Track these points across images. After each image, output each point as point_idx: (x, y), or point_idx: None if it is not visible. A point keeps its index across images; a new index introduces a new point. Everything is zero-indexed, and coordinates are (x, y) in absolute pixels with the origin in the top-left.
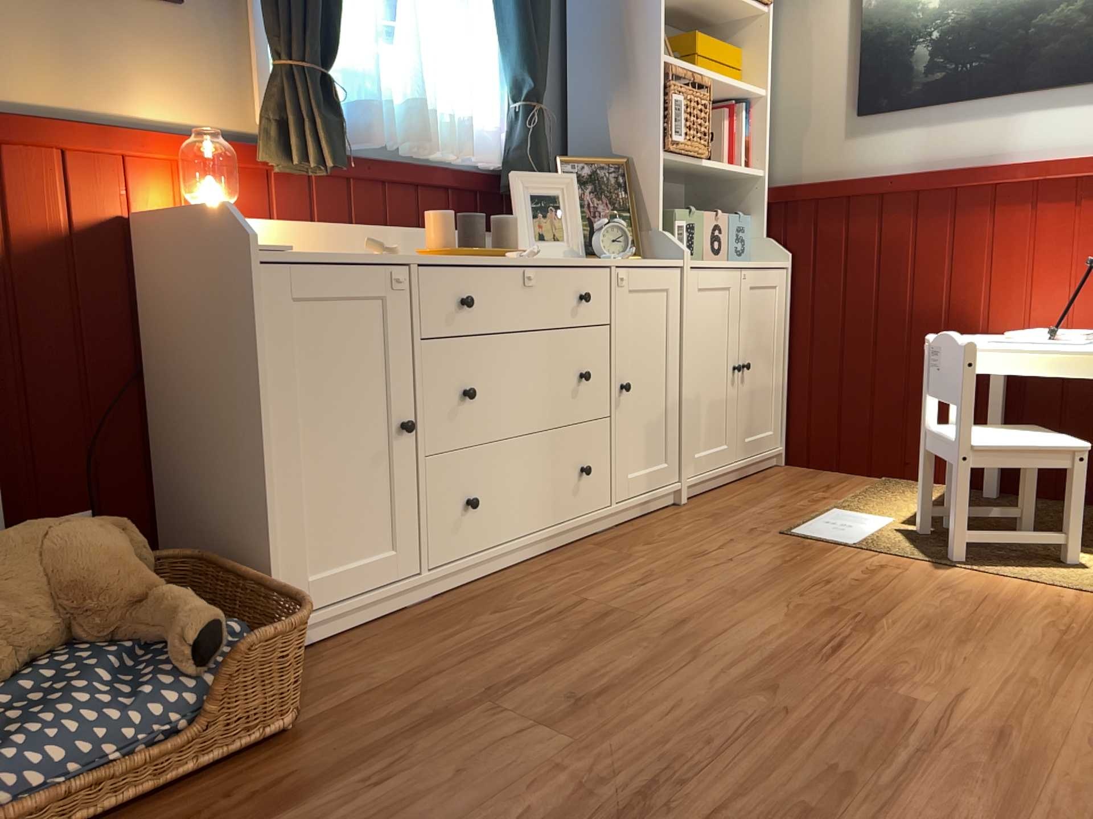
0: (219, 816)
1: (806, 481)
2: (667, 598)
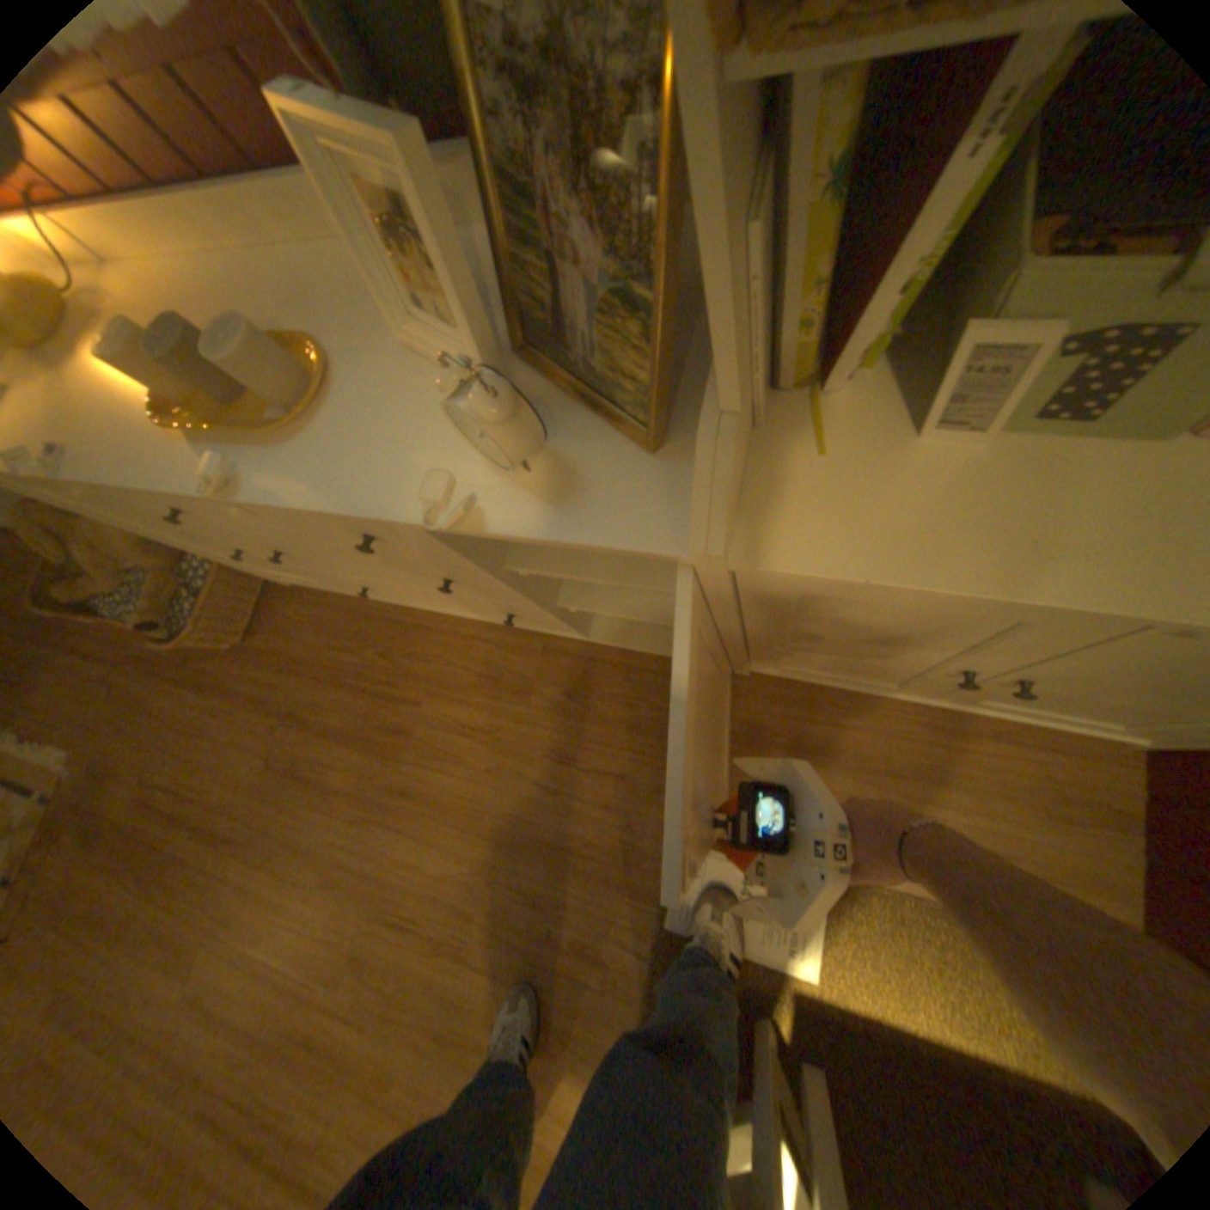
0: (187, 672)
1: (1010, 819)
2: (445, 769)
